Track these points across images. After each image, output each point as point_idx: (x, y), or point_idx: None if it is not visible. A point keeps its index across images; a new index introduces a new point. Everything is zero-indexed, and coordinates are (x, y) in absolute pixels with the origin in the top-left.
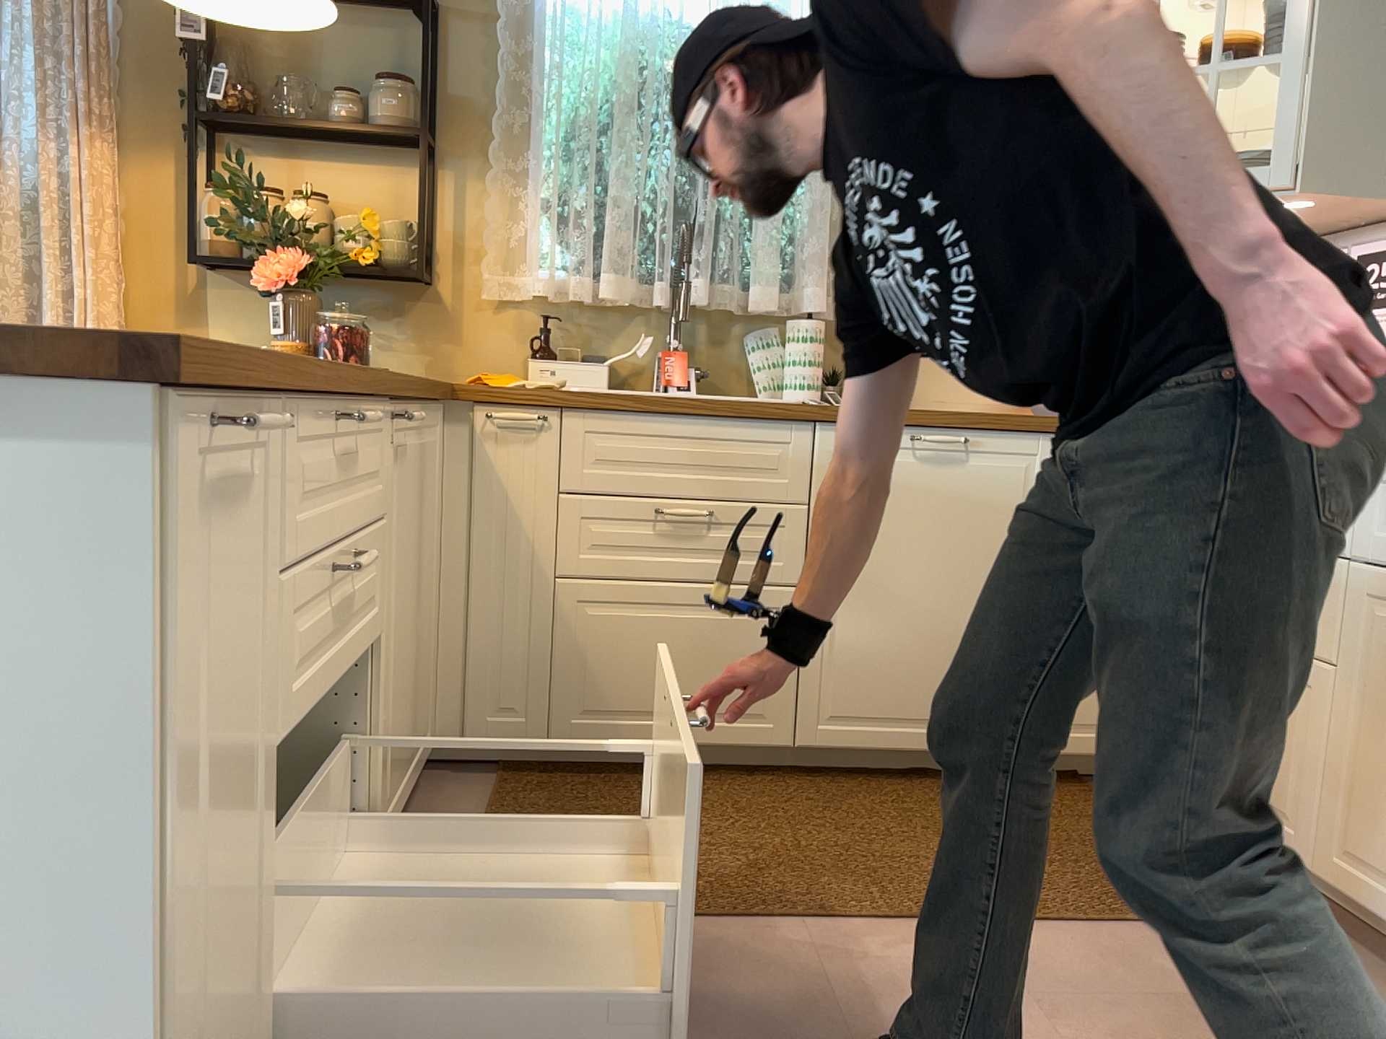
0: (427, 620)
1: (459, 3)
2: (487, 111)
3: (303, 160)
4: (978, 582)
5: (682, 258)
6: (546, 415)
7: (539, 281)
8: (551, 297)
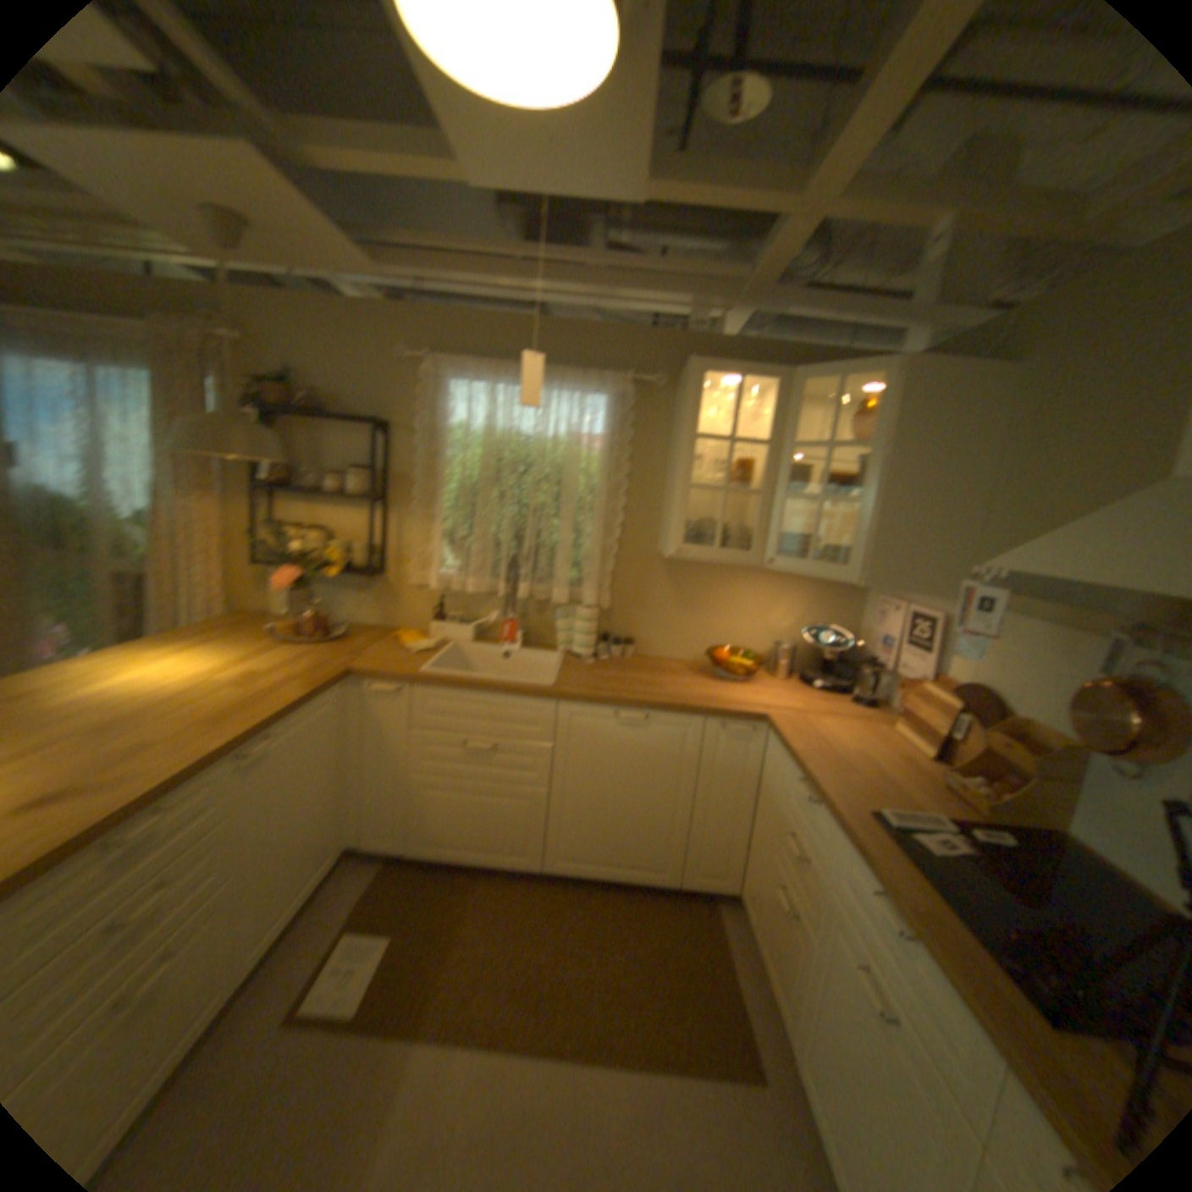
0: (318, 811)
1: (395, 423)
2: (410, 484)
3: (311, 507)
4: (648, 797)
5: (515, 571)
6: (399, 690)
7: (430, 584)
8: (443, 588)
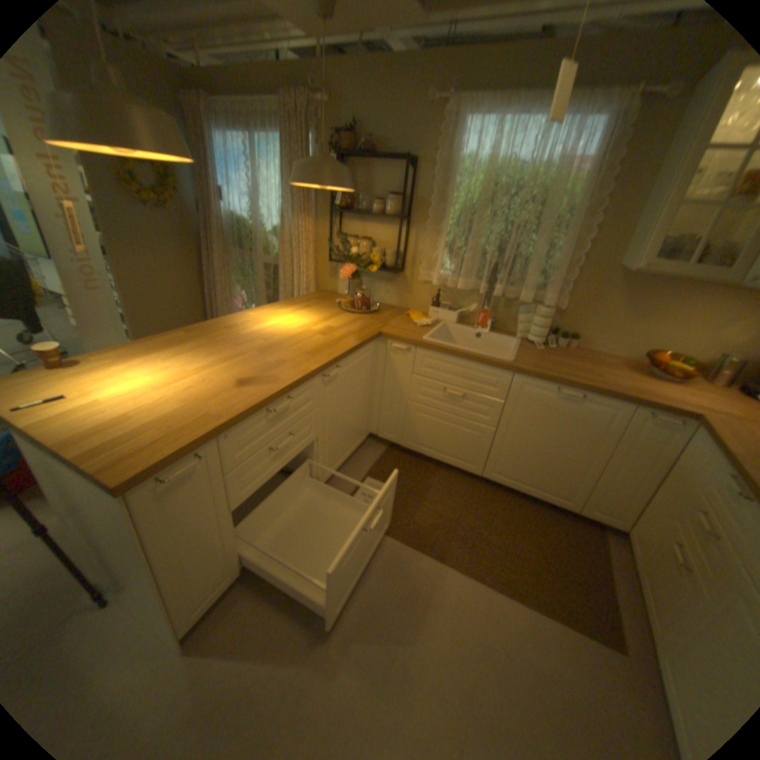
0: (361, 409)
1: (424, 156)
2: (429, 205)
3: (365, 223)
4: (572, 450)
5: (496, 274)
6: (410, 348)
7: (435, 280)
8: (442, 283)
